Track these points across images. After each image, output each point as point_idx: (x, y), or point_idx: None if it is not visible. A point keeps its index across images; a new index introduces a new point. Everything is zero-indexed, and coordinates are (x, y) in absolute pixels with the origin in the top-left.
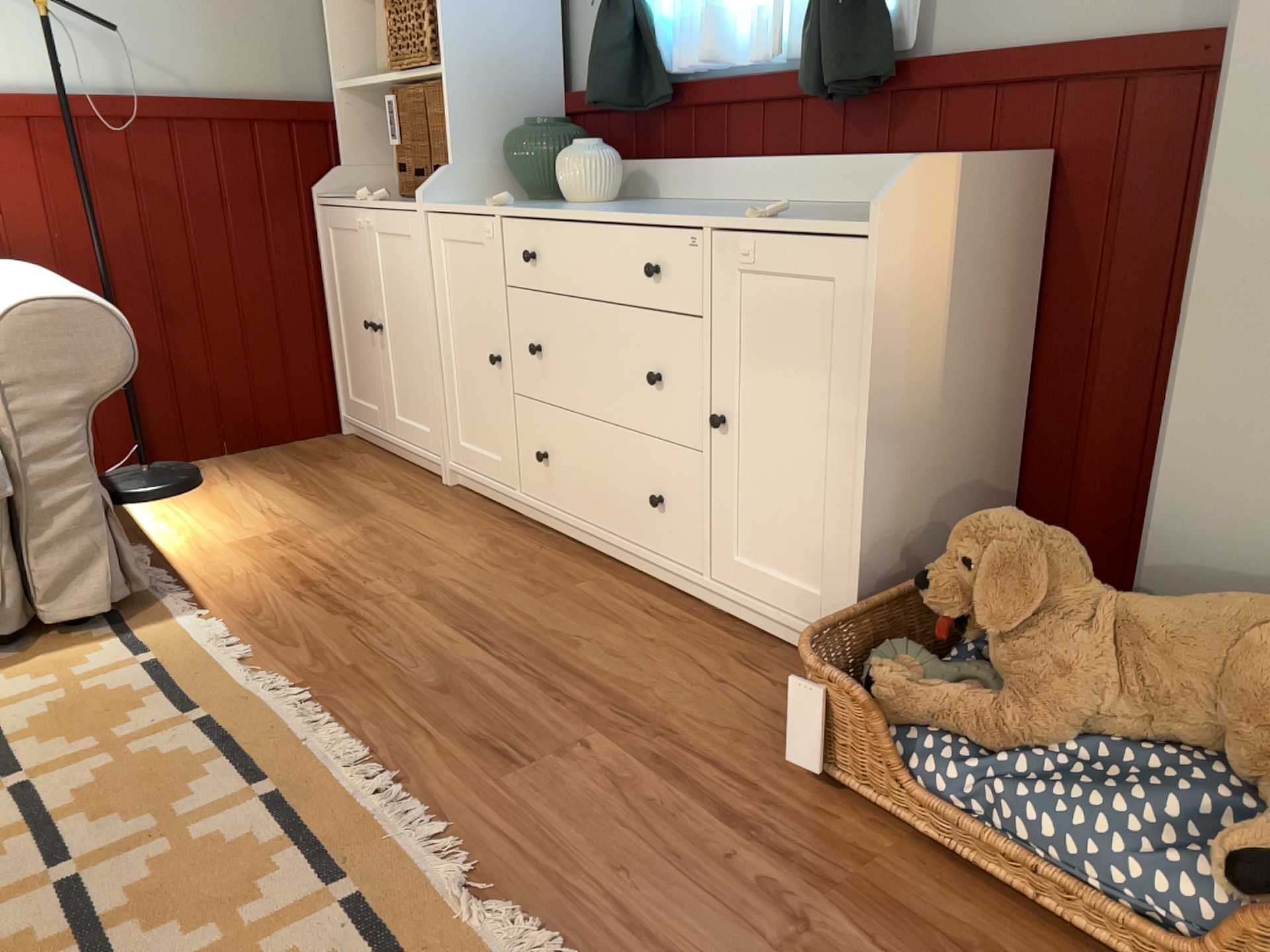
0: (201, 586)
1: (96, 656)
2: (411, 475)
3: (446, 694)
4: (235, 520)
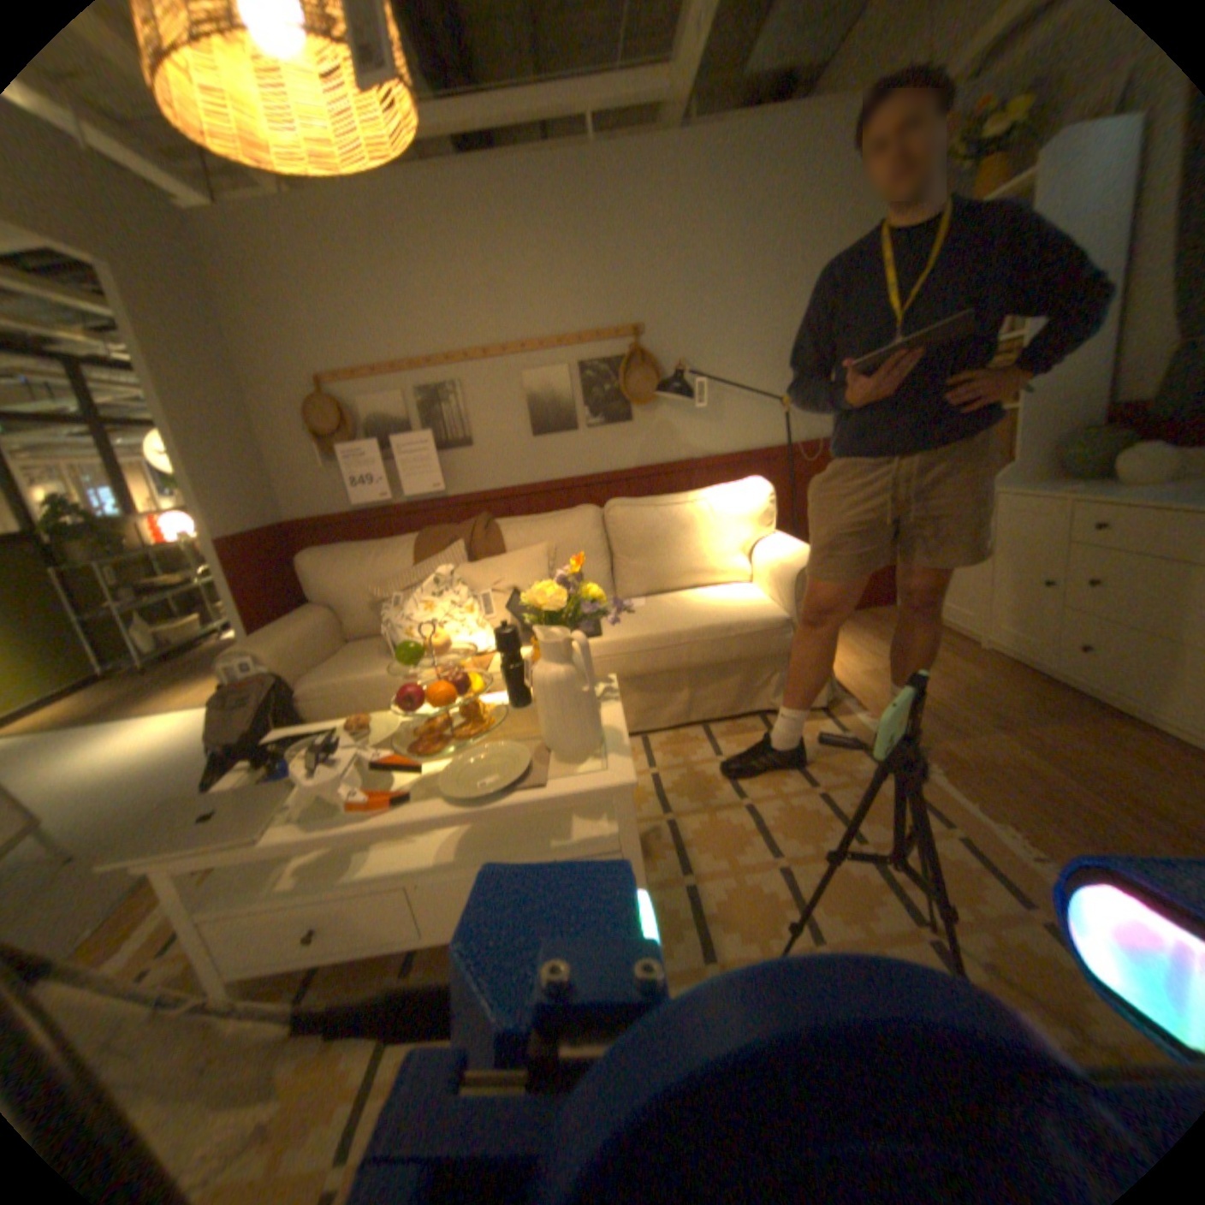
0: (859, 696)
1: (825, 729)
2: (956, 639)
3: (1055, 803)
4: (858, 657)
